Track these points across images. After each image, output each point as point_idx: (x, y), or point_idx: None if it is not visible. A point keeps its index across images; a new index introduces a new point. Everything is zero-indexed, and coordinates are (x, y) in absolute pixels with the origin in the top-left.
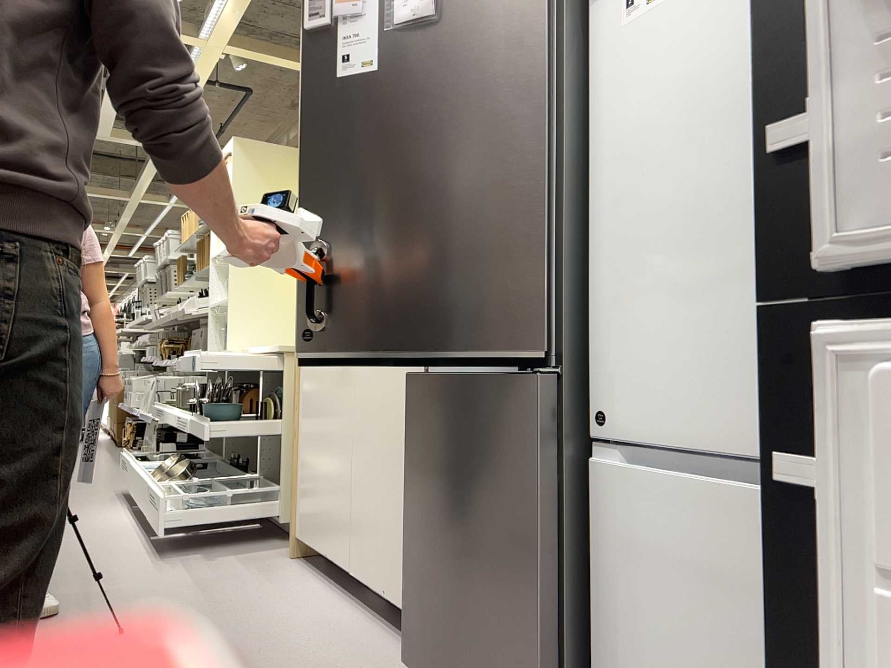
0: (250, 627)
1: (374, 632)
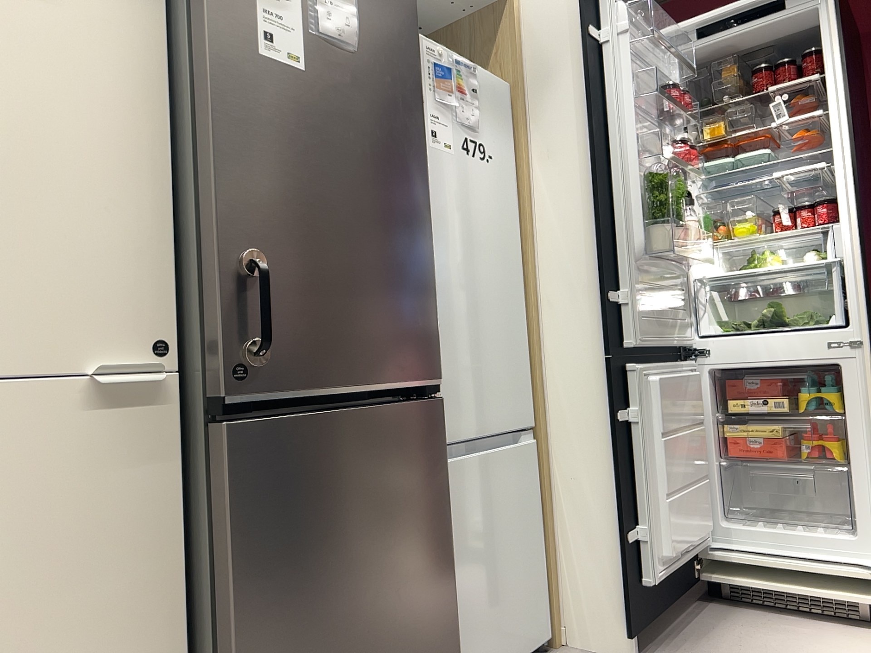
0: None
1: None
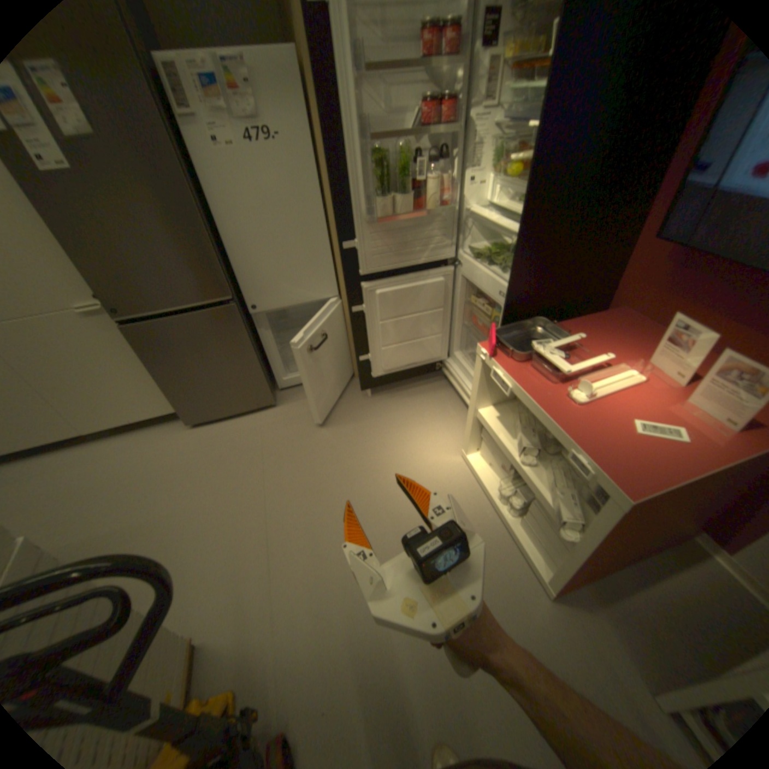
0: (80, 488)
1: (137, 436)
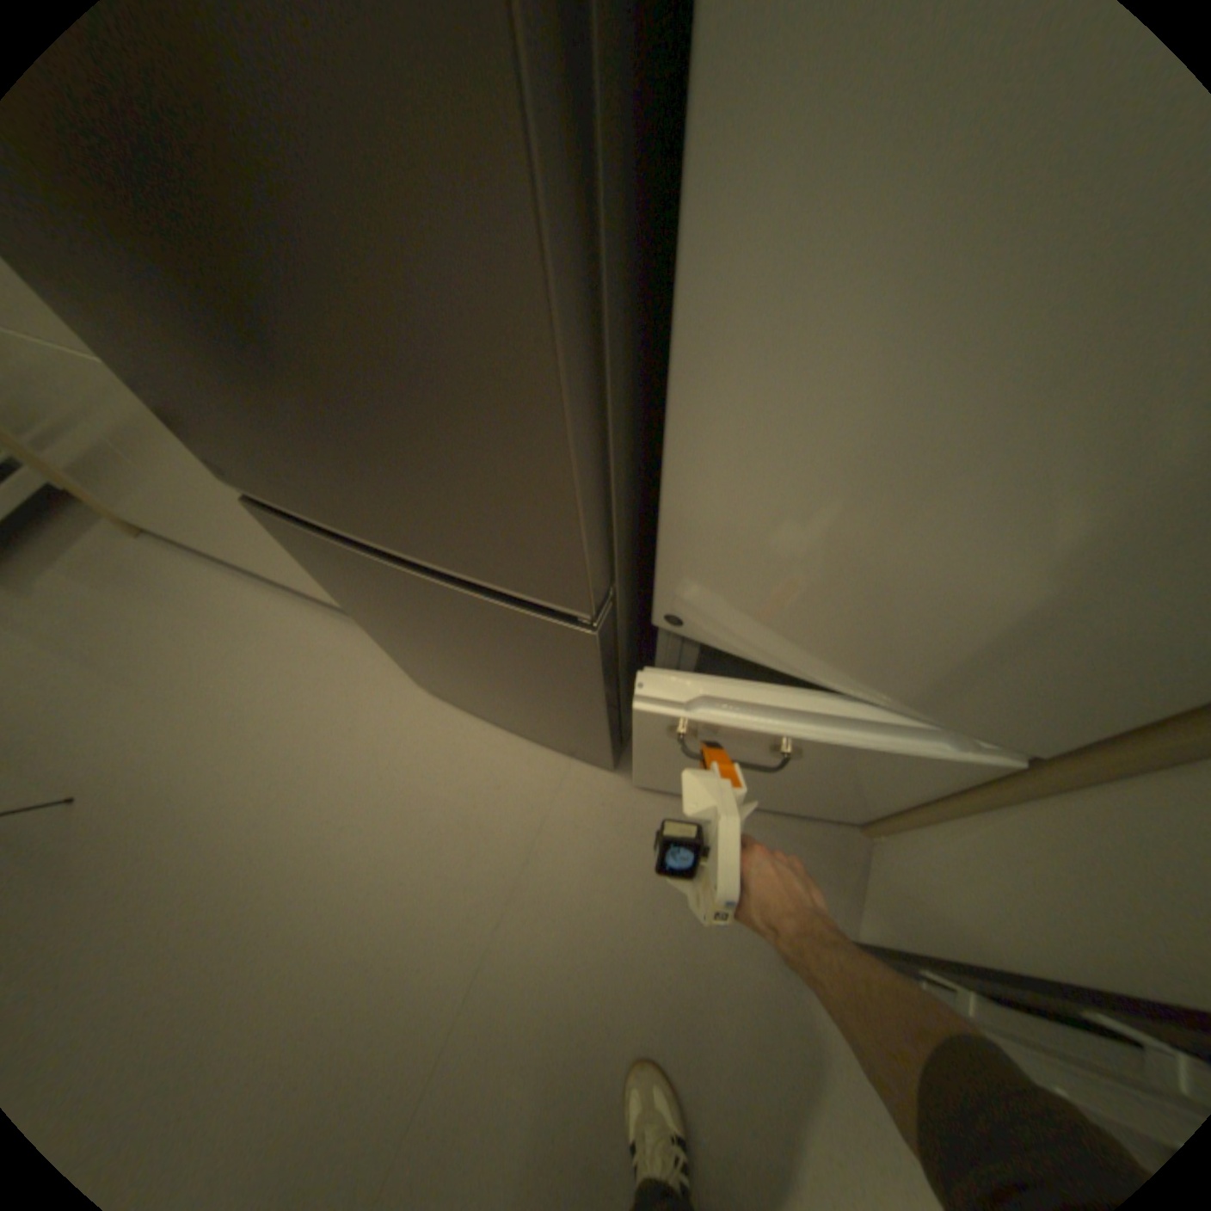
0: (206, 696)
1: (343, 628)
